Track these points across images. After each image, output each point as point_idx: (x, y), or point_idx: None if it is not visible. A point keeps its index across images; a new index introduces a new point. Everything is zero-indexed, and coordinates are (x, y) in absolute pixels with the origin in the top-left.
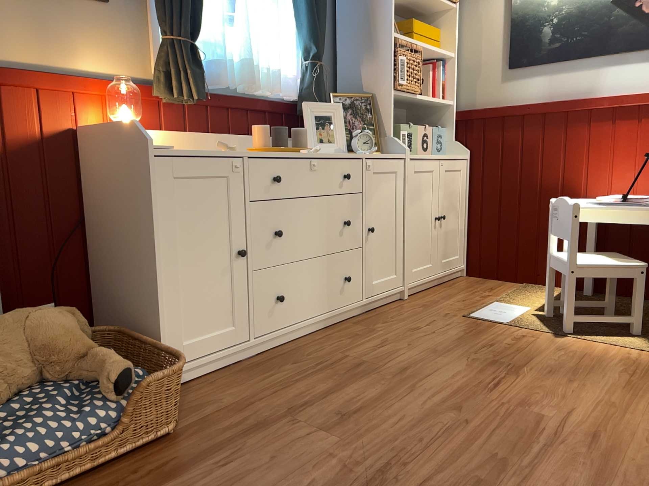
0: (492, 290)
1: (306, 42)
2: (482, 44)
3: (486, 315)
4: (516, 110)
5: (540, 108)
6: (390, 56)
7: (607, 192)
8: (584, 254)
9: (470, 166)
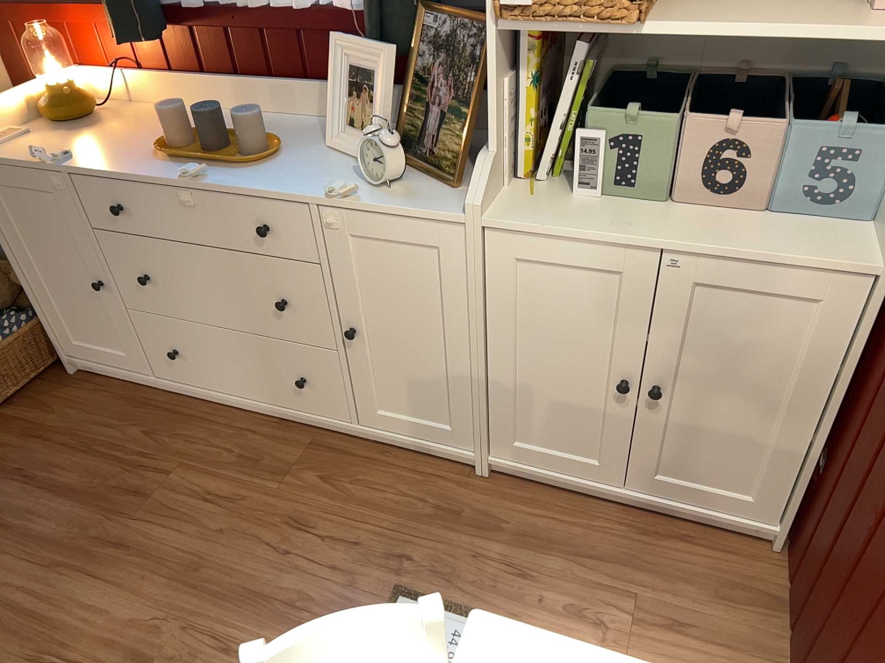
0: (663, 630)
1: None
2: None
3: None
4: None
5: None
6: None
7: None
8: None
9: None
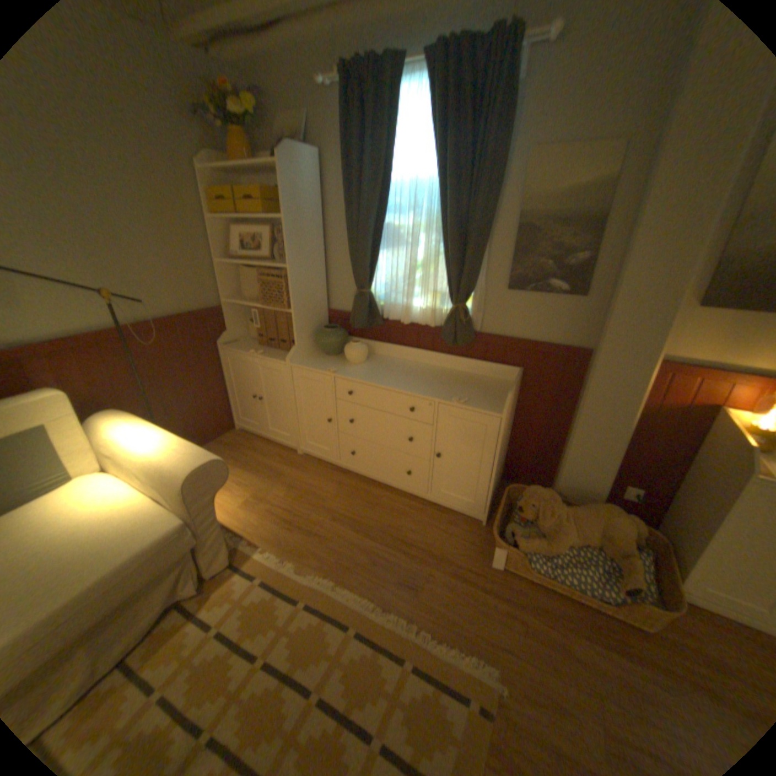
0: None
1: None
2: None
3: None
4: None
5: None
6: None
7: None
8: None
9: None
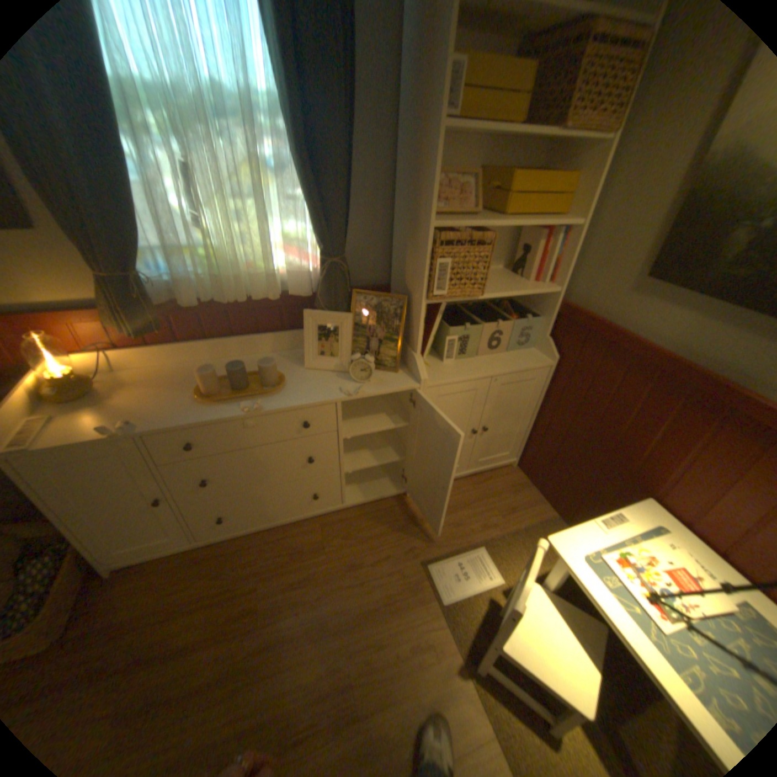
0: (511, 516)
1: (314, 232)
2: (632, 217)
3: (442, 577)
4: (629, 344)
5: (661, 362)
6: (426, 258)
7: (695, 523)
8: (556, 614)
9: (555, 374)
